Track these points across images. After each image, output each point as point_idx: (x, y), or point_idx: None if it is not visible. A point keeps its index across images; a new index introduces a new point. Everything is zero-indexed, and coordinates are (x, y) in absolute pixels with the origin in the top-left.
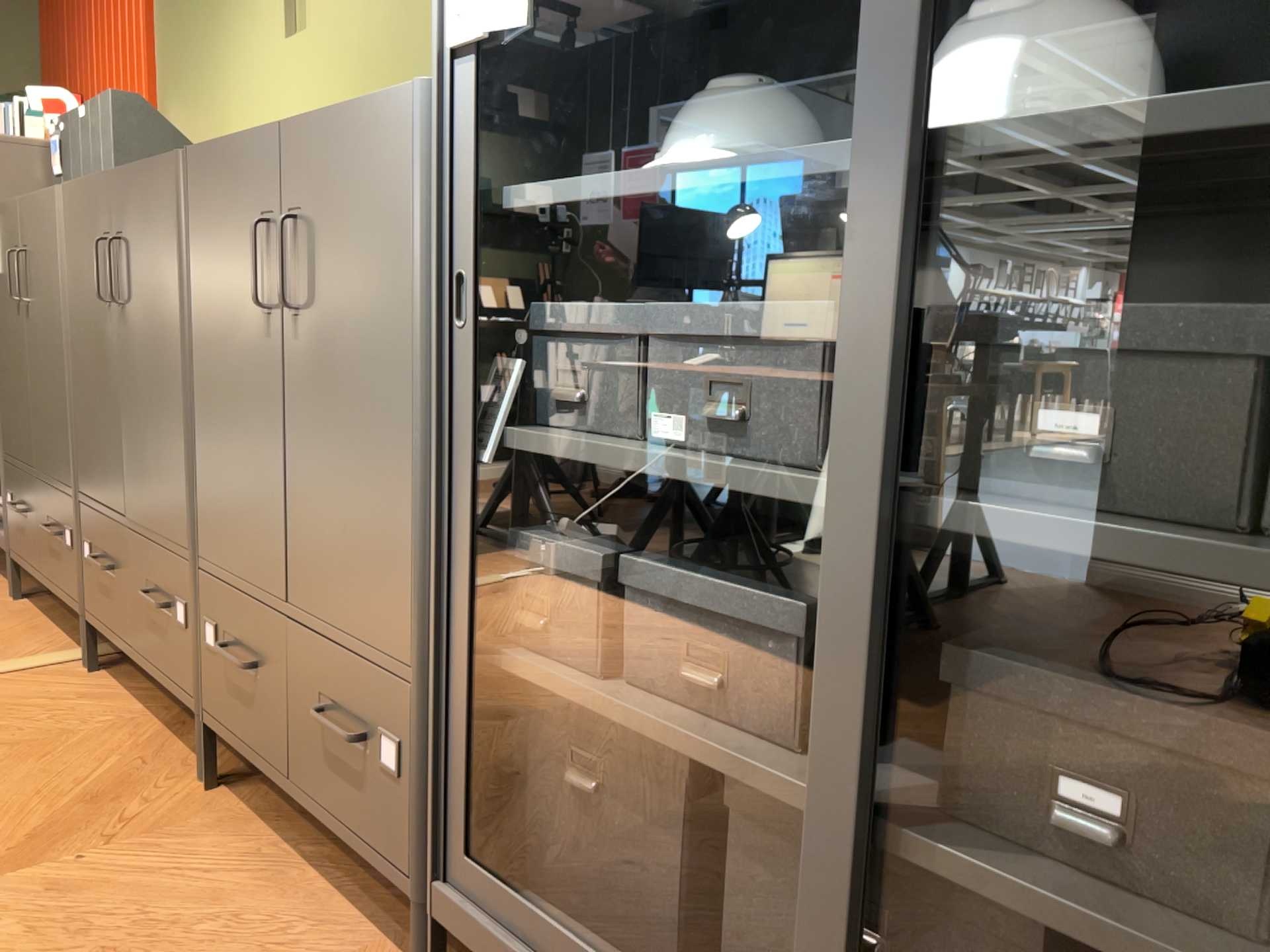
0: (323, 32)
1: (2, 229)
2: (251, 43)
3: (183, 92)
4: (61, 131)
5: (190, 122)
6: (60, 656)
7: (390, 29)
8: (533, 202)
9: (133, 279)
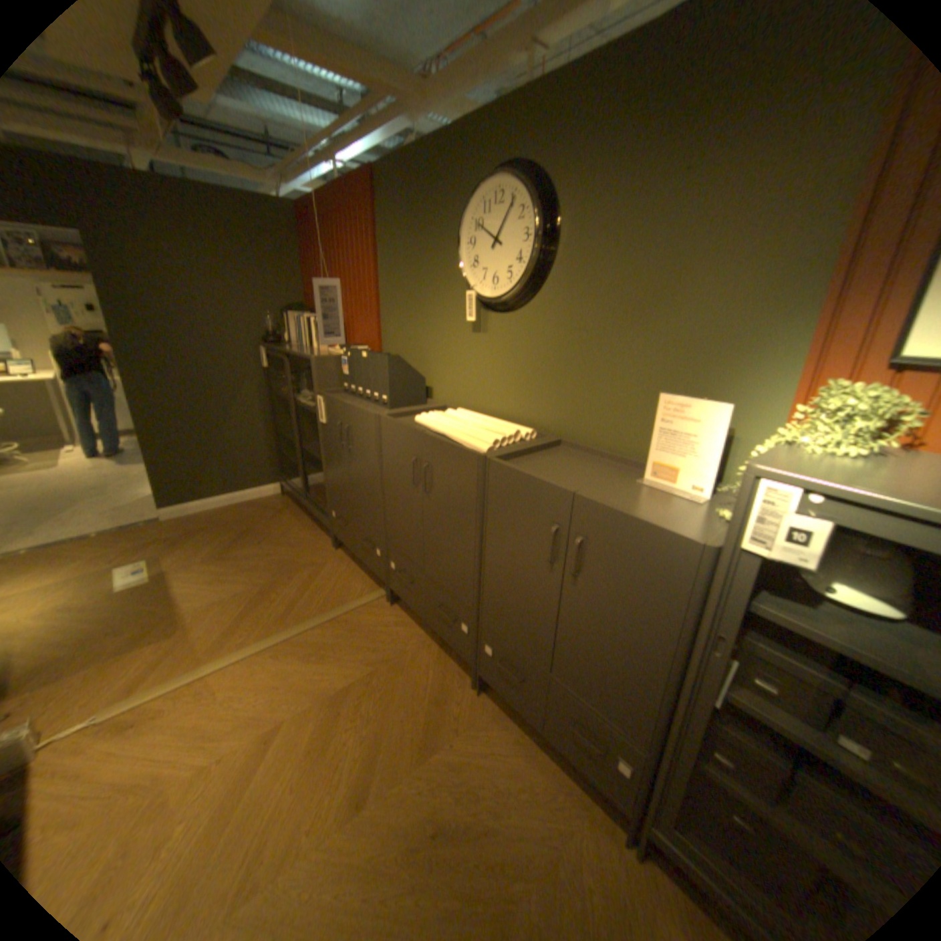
0: (499, 338)
1: (329, 406)
2: (447, 324)
3: (398, 329)
4: (347, 353)
5: (403, 345)
6: (376, 595)
7: (549, 355)
8: (773, 621)
9: (437, 486)
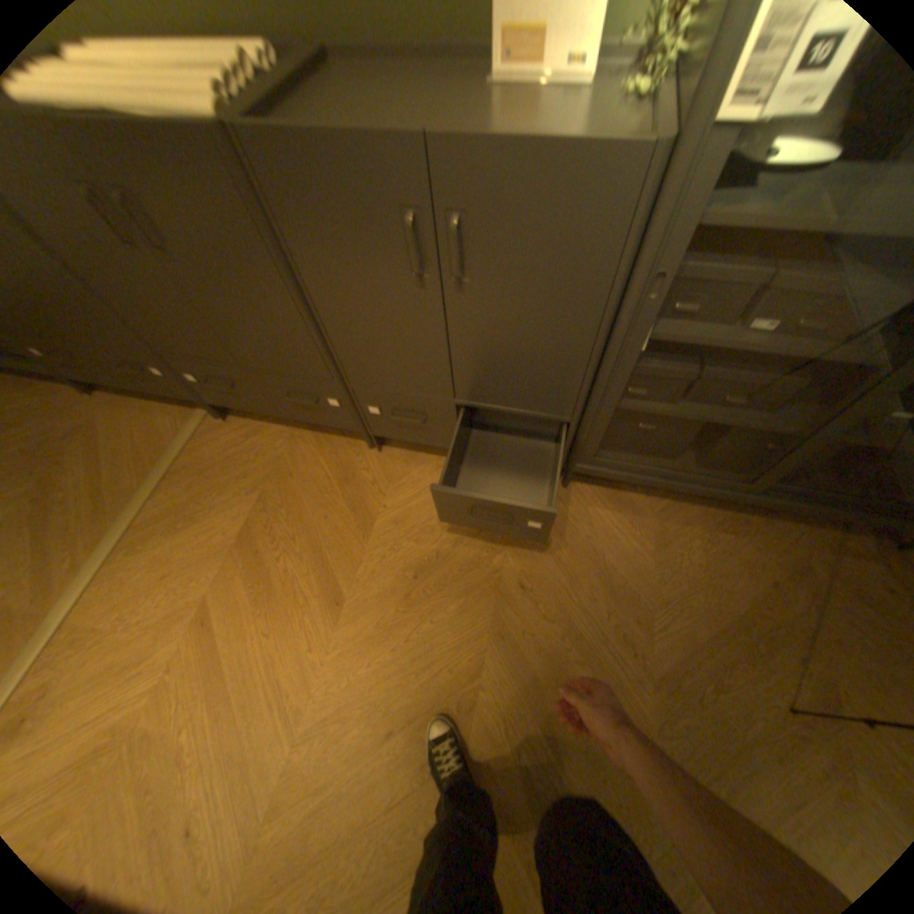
0: None
1: None
2: None
3: None
4: None
5: None
6: (197, 421)
7: None
8: (719, 224)
9: (171, 230)
